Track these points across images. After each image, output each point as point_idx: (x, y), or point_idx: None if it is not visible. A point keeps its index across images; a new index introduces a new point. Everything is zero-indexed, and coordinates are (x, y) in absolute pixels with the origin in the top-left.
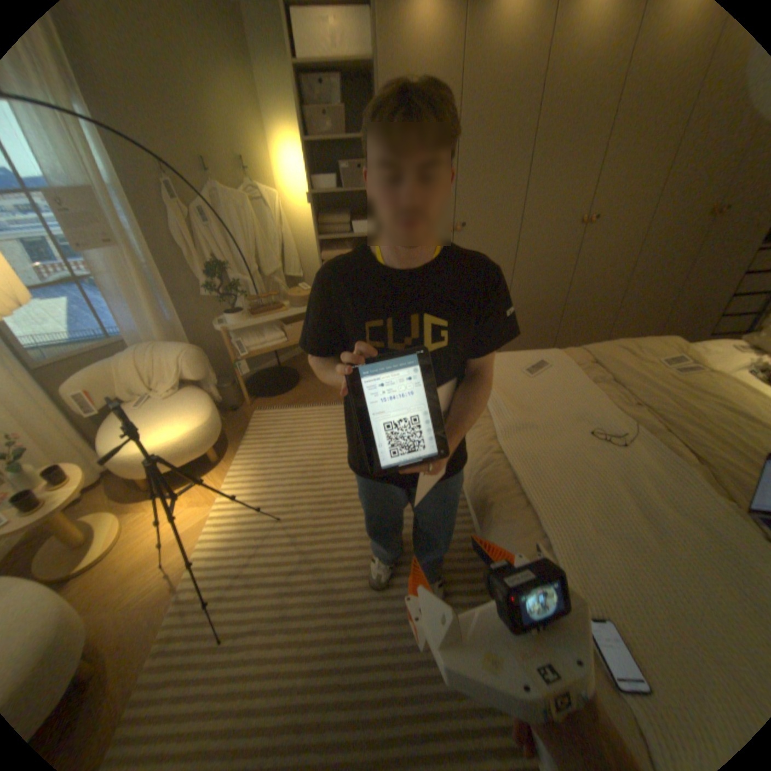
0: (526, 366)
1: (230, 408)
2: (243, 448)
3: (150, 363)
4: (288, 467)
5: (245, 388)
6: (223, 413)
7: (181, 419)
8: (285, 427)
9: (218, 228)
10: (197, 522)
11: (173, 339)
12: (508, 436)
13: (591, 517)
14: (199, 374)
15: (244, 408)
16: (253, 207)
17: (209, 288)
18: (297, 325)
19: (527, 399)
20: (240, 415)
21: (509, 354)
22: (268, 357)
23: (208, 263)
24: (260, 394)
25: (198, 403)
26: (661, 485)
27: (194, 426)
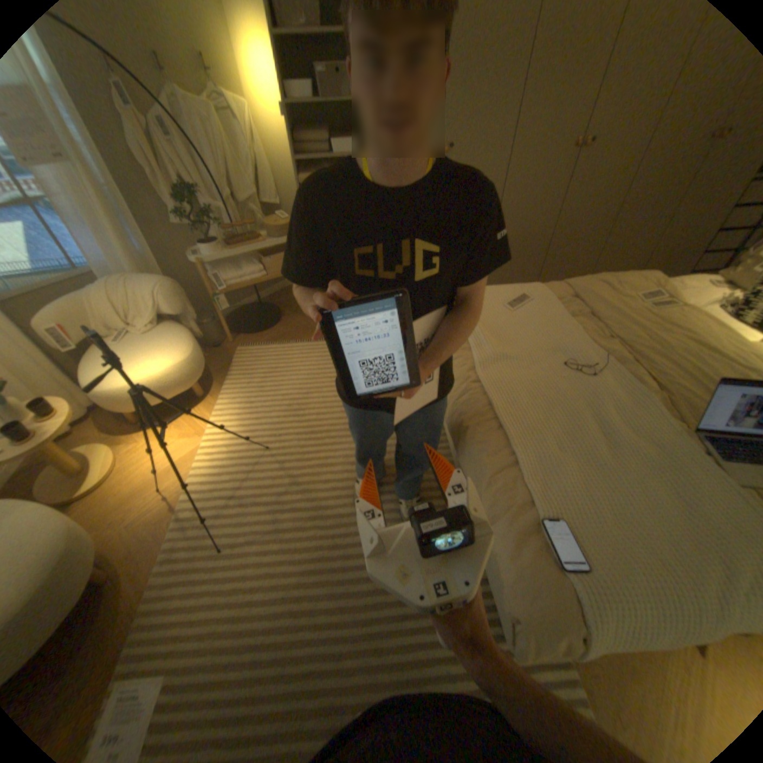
0: (507, 300)
1: (212, 345)
2: (229, 383)
3: (123, 296)
4: (274, 400)
5: (226, 324)
6: (206, 349)
7: (162, 354)
8: (269, 363)
9: (183, 144)
10: (189, 451)
11: (145, 272)
12: (485, 367)
13: (556, 438)
14: (176, 308)
15: (226, 344)
16: (220, 120)
17: (179, 214)
18: (276, 258)
19: (506, 333)
20: (223, 352)
21: (492, 289)
22: (247, 293)
23: (175, 185)
24: (242, 330)
25: (179, 338)
26: (622, 409)
27: (176, 361)
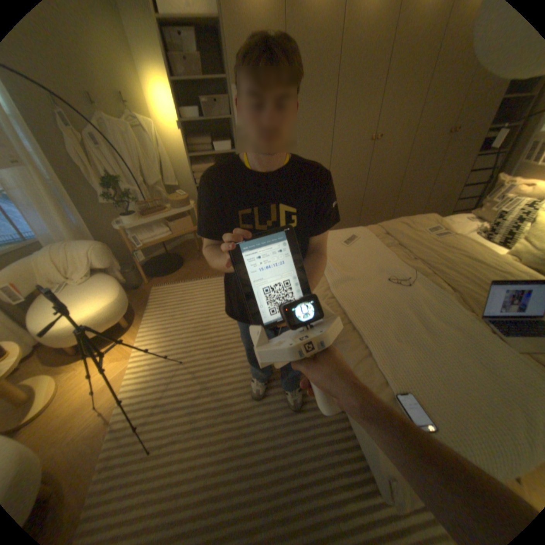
0: (343, 239)
1: (133, 287)
2: (147, 315)
3: (64, 258)
4: (183, 325)
5: (142, 271)
6: (127, 291)
7: (96, 298)
8: (177, 297)
9: (108, 149)
10: (118, 372)
11: (80, 238)
12: (337, 287)
13: (393, 332)
14: (105, 263)
15: (143, 286)
16: (134, 133)
17: (106, 197)
18: (178, 222)
19: (346, 262)
20: (141, 292)
21: (332, 232)
22: (157, 247)
23: (103, 177)
24: (155, 275)
25: (108, 285)
26: (432, 307)
27: (107, 303)
